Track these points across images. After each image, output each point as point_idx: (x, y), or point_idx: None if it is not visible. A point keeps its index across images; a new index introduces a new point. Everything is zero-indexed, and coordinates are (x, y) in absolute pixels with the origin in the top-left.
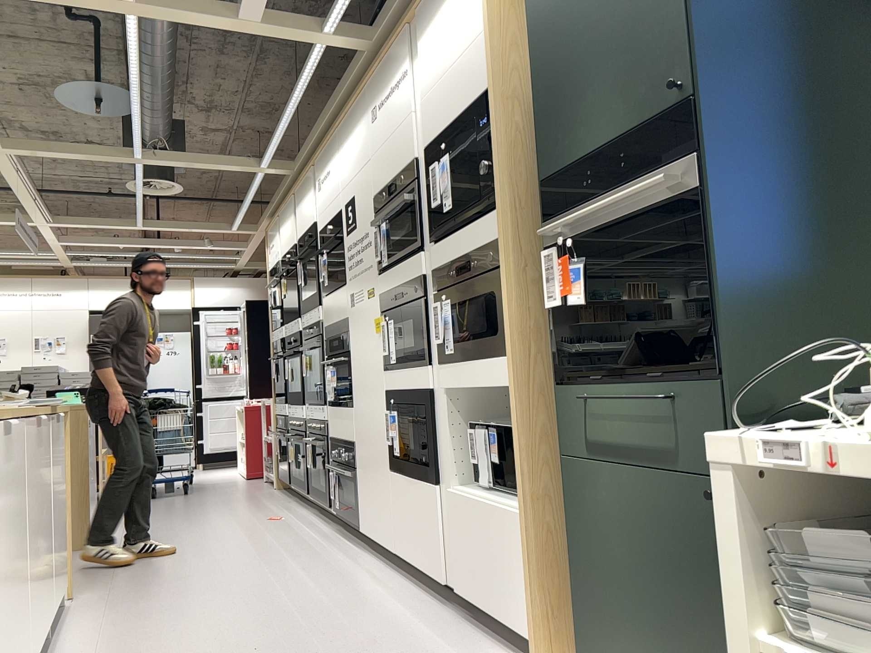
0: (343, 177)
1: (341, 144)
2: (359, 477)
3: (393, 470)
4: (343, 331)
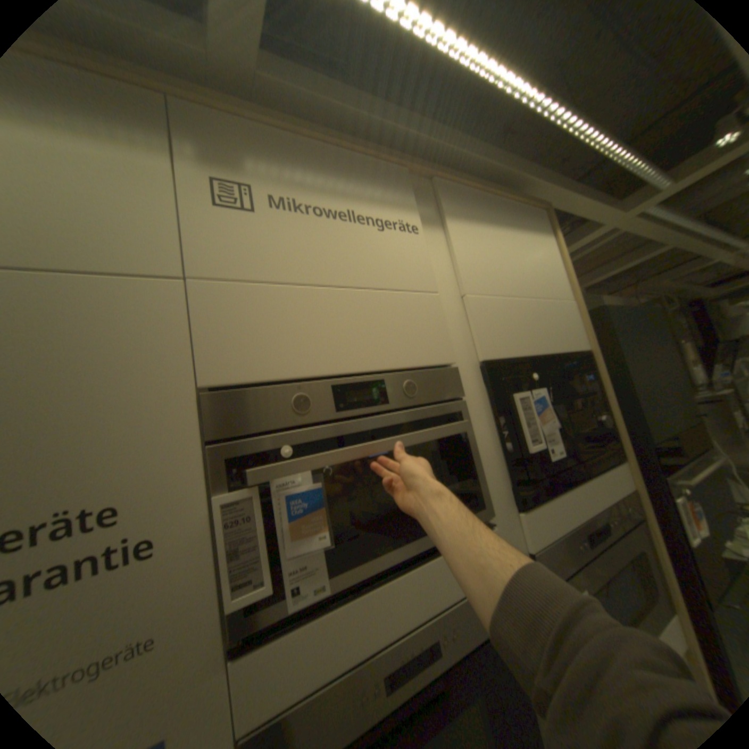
0: None
1: None
2: None
3: None
4: None
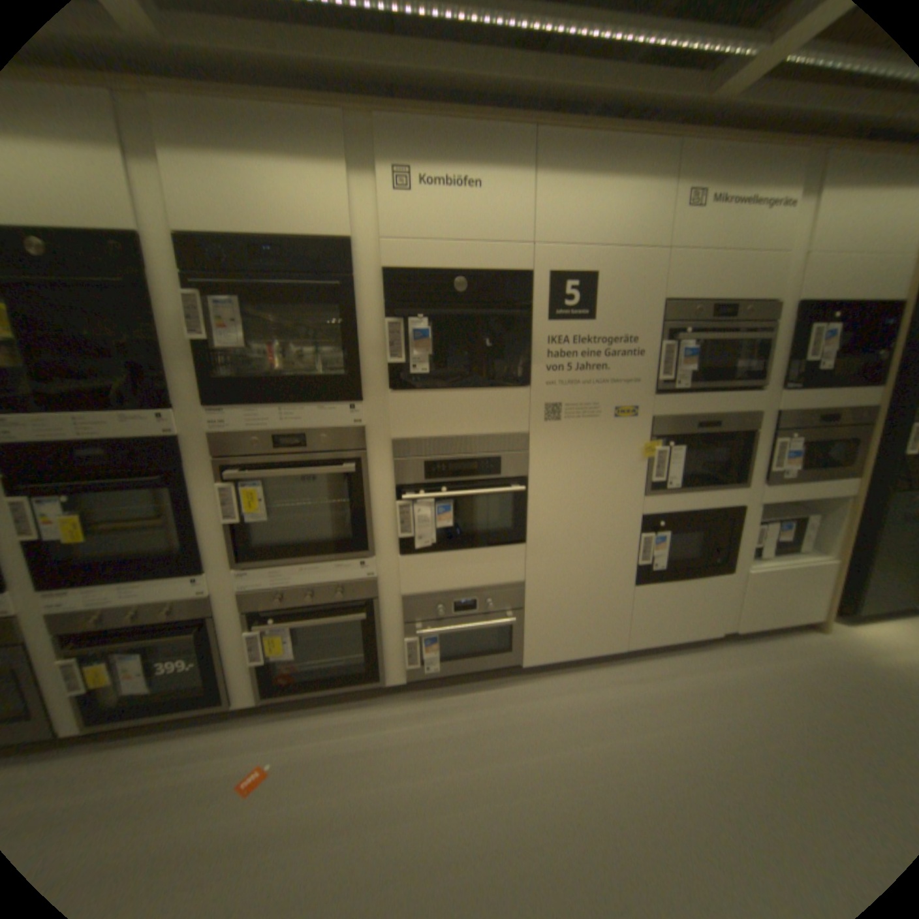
0: (553, 225)
1: (555, 166)
2: (531, 615)
3: (643, 583)
4: (502, 451)
